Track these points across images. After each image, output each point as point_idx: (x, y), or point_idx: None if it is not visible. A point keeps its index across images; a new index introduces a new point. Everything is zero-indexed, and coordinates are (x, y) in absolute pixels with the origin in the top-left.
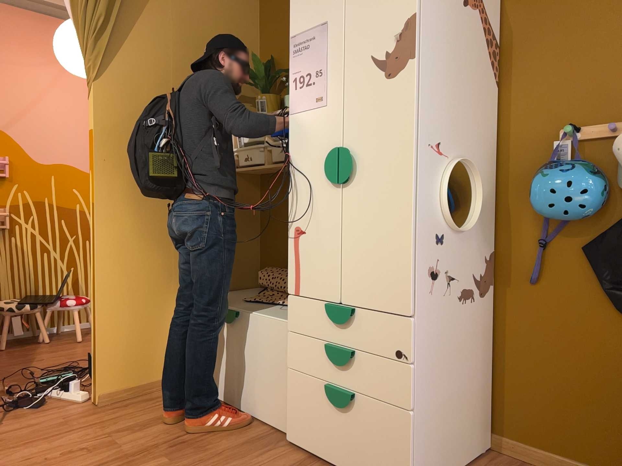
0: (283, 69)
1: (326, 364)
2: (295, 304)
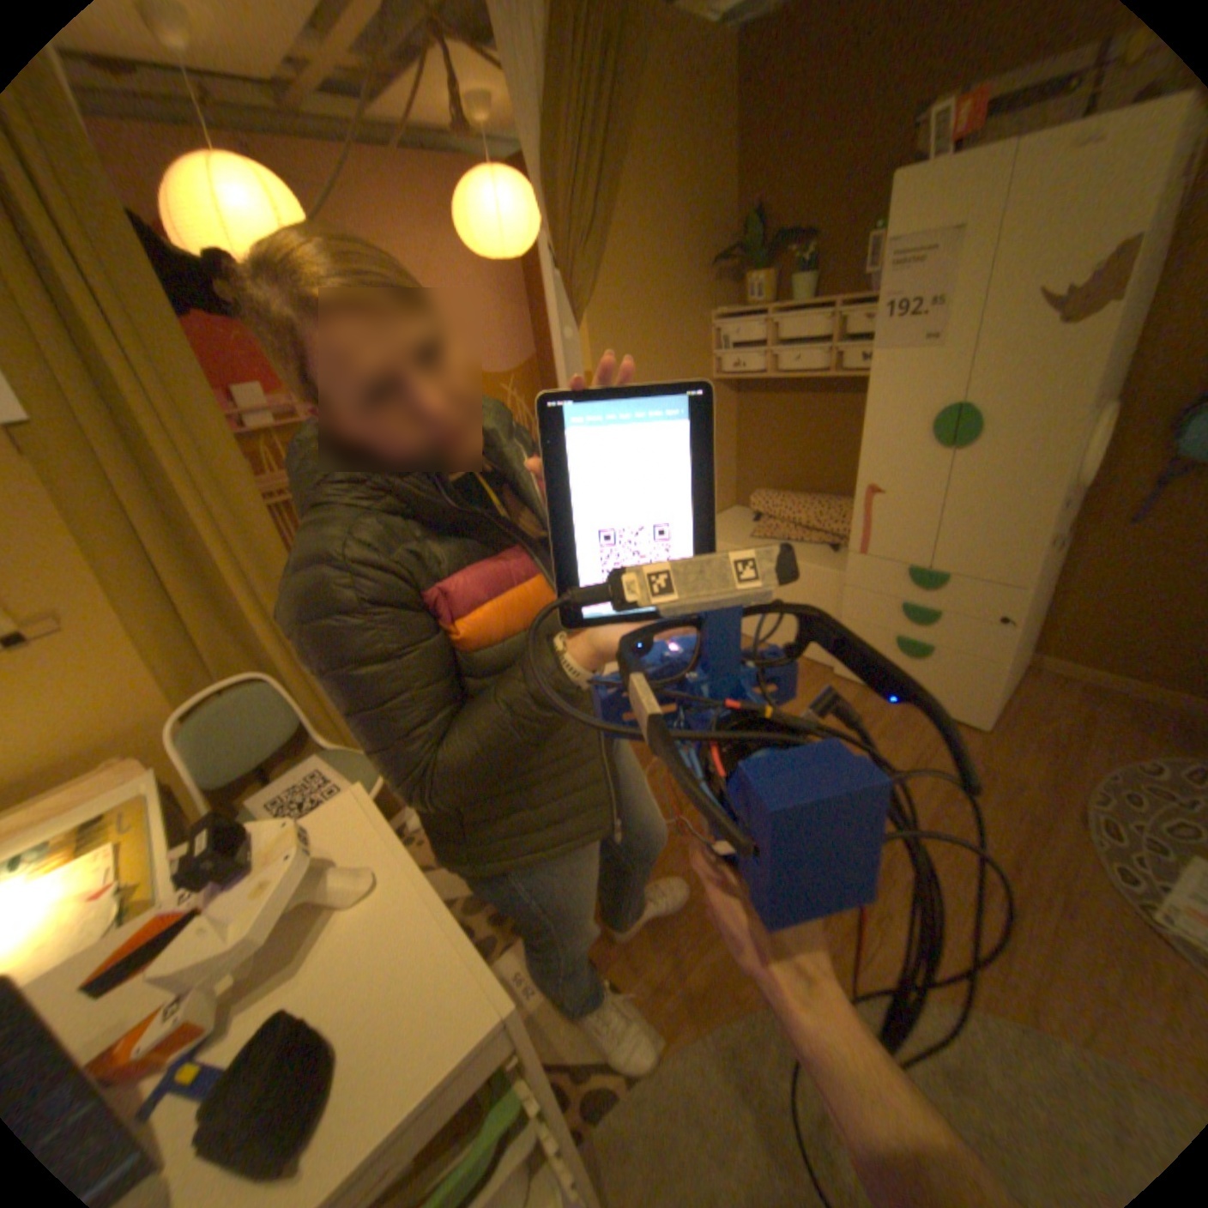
0: (782, 224)
1: (899, 618)
2: (859, 561)
